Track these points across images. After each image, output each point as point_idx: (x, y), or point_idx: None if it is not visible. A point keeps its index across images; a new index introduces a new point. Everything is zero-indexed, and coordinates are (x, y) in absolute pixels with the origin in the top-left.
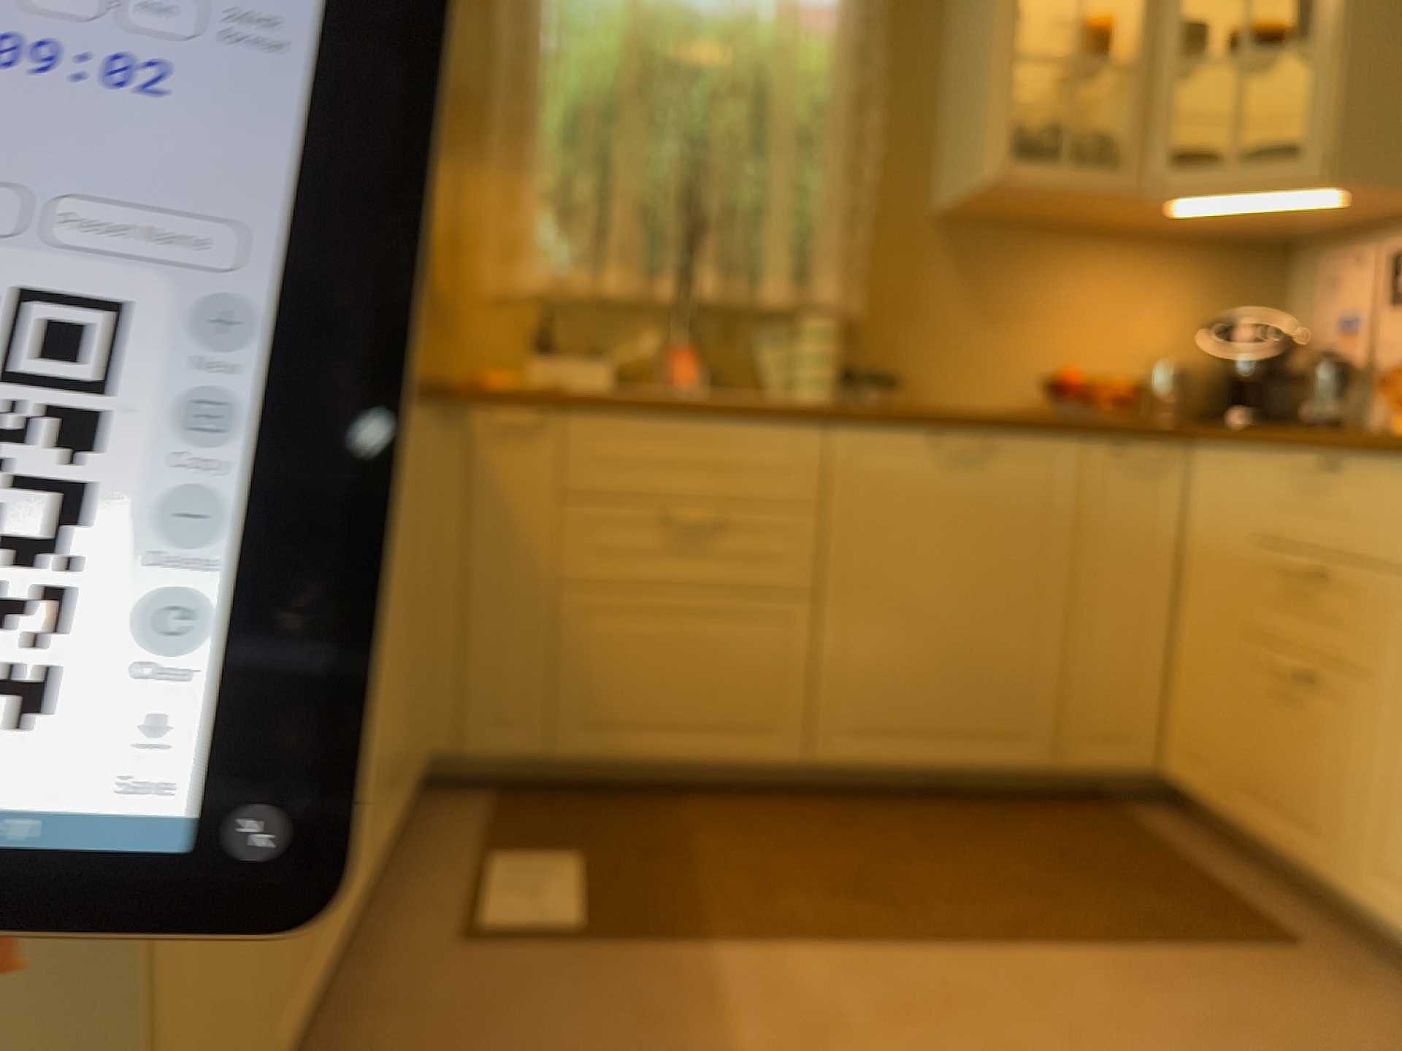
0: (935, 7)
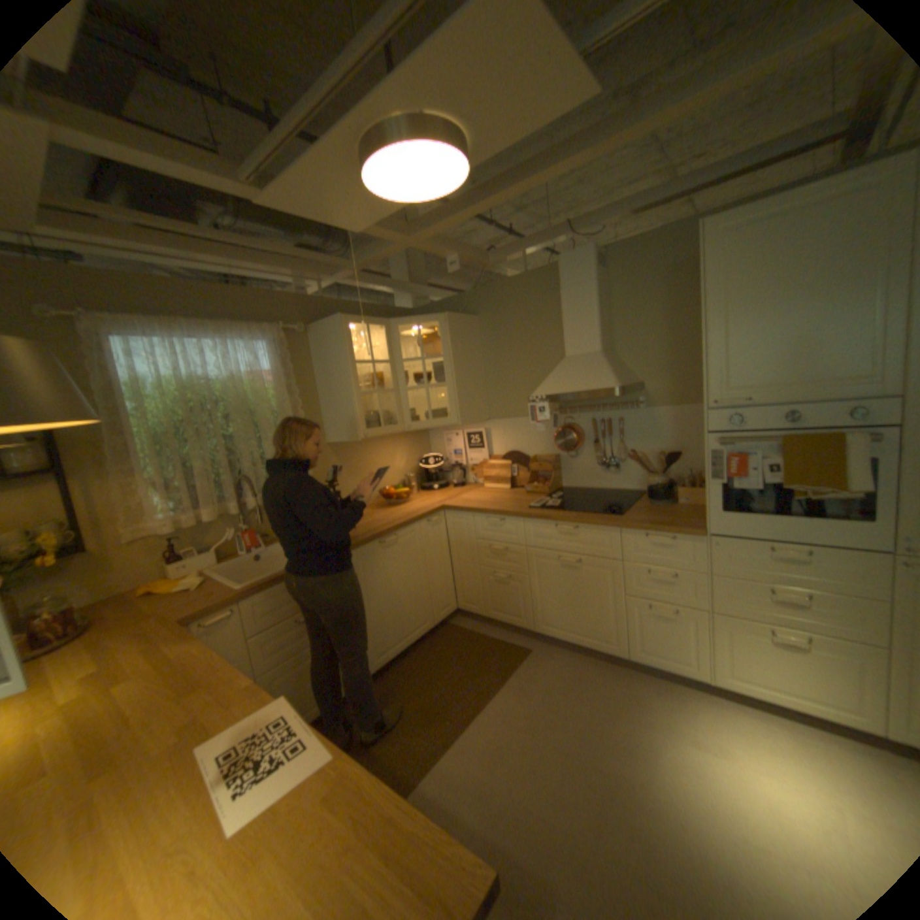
0: (306, 368)
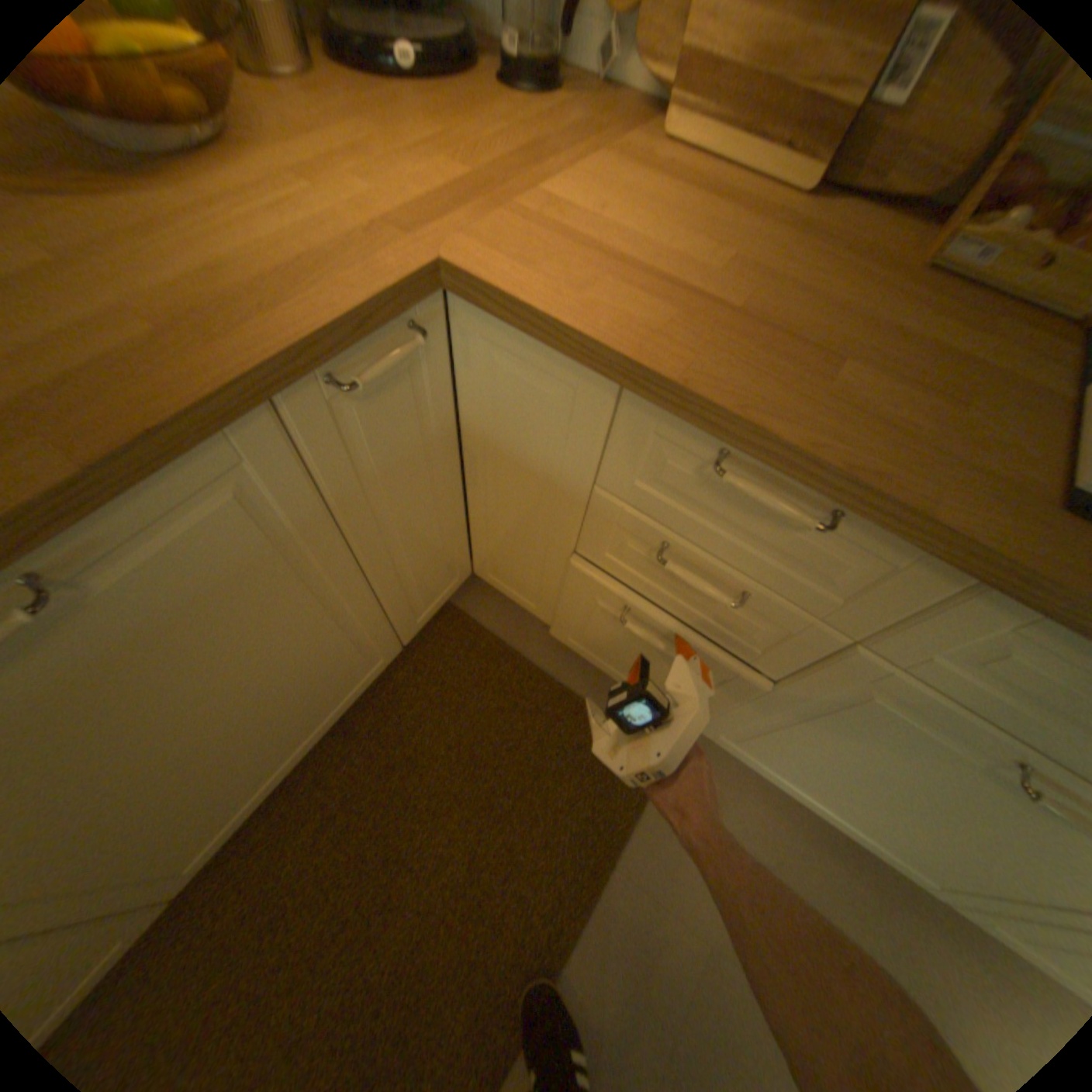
0: None
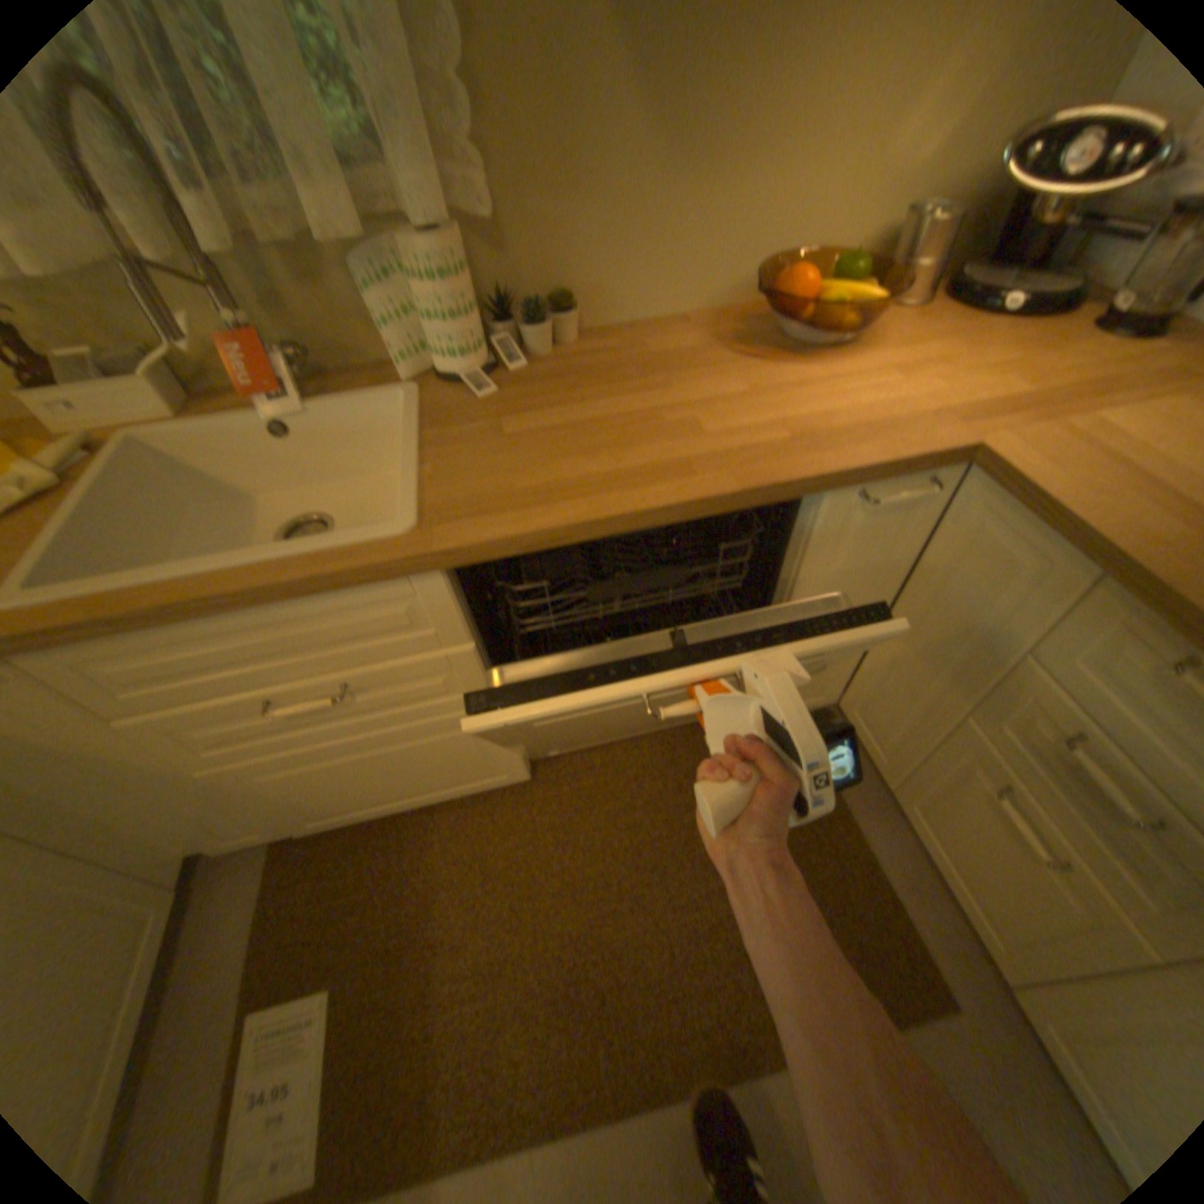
0: None
